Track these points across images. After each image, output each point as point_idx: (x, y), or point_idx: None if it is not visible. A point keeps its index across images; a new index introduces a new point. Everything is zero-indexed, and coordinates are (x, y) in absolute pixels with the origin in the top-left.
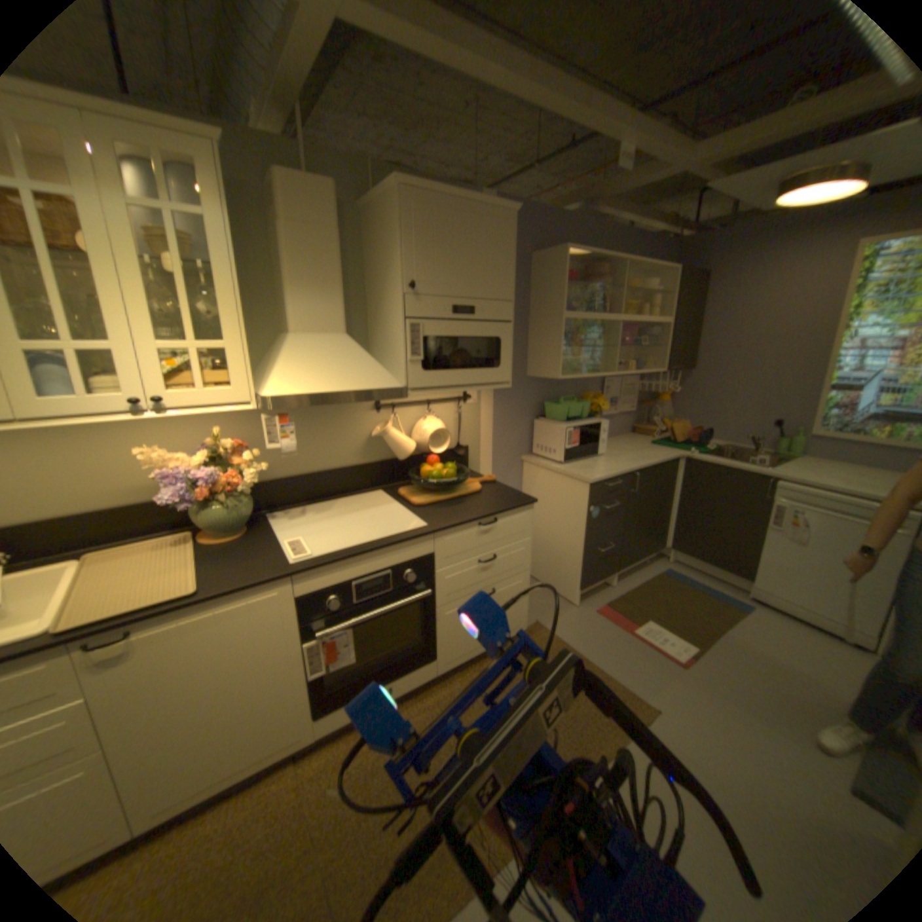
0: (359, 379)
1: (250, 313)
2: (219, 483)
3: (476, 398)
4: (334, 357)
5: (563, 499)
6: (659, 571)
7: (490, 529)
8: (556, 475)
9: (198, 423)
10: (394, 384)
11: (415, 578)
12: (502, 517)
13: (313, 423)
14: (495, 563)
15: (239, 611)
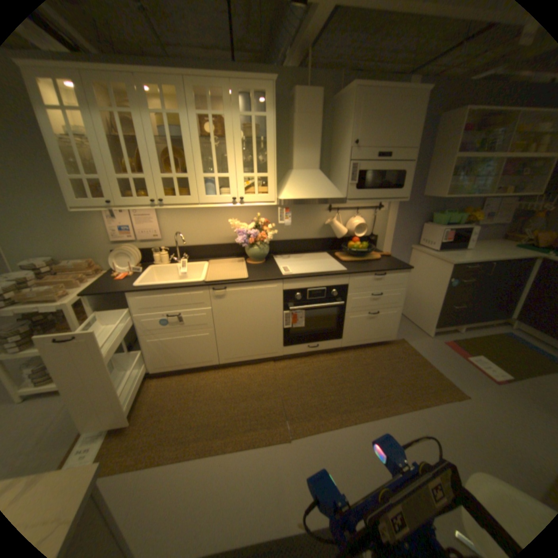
0: (322, 193)
1: (276, 161)
2: (258, 238)
3: (387, 207)
4: (311, 182)
5: (434, 273)
6: (503, 332)
7: (382, 279)
8: (433, 258)
9: (251, 212)
10: (339, 196)
11: (337, 295)
12: (389, 273)
13: (297, 216)
14: (382, 298)
15: (262, 290)
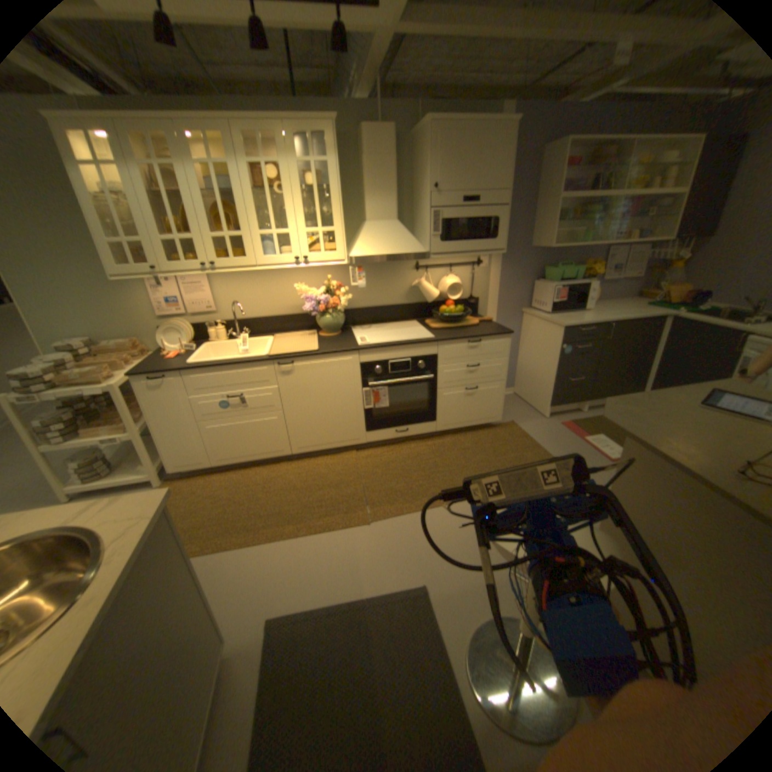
0: (402, 250)
1: (349, 213)
2: (331, 305)
3: (488, 264)
4: (389, 236)
5: (548, 341)
6: None
7: (478, 348)
8: (545, 323)
9: (322, 276)
10: (422, 252)
11: (425, 368)
12: (487, 341)
13: (379, 278)
14: (480, 371)
15: (337, 365)
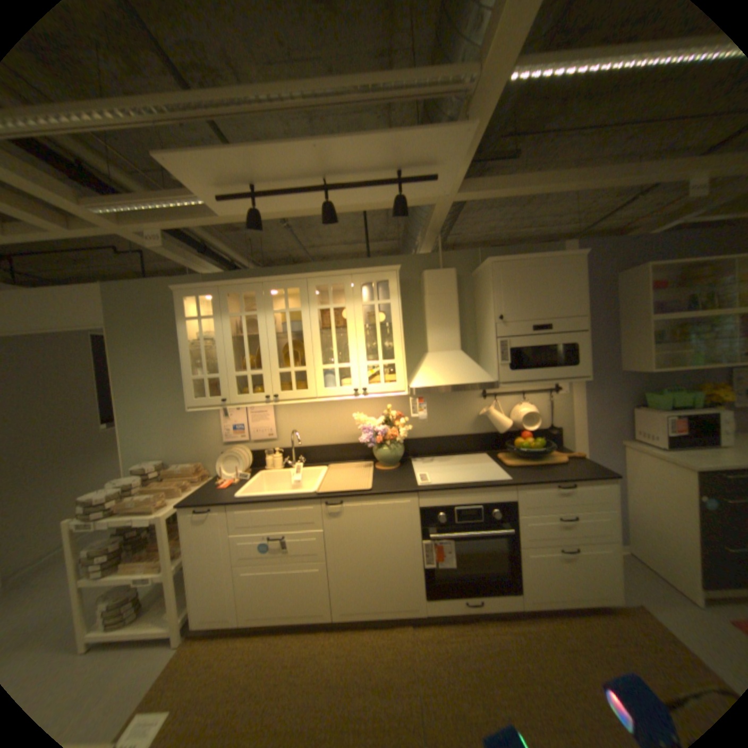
0: (465, 378)
1: (410, 345)
2: (387, 435)
3: (568, 390)
4: (451, 365)
5: (671, 486)
6: None
7: (571, 494)
8: (661, 461)
9: (381, 404)
10: (488, 381)
11: (501, 518)
12: (583, 486)
13: (441, 406)
14: (579, 527)
15: (390, 507)
